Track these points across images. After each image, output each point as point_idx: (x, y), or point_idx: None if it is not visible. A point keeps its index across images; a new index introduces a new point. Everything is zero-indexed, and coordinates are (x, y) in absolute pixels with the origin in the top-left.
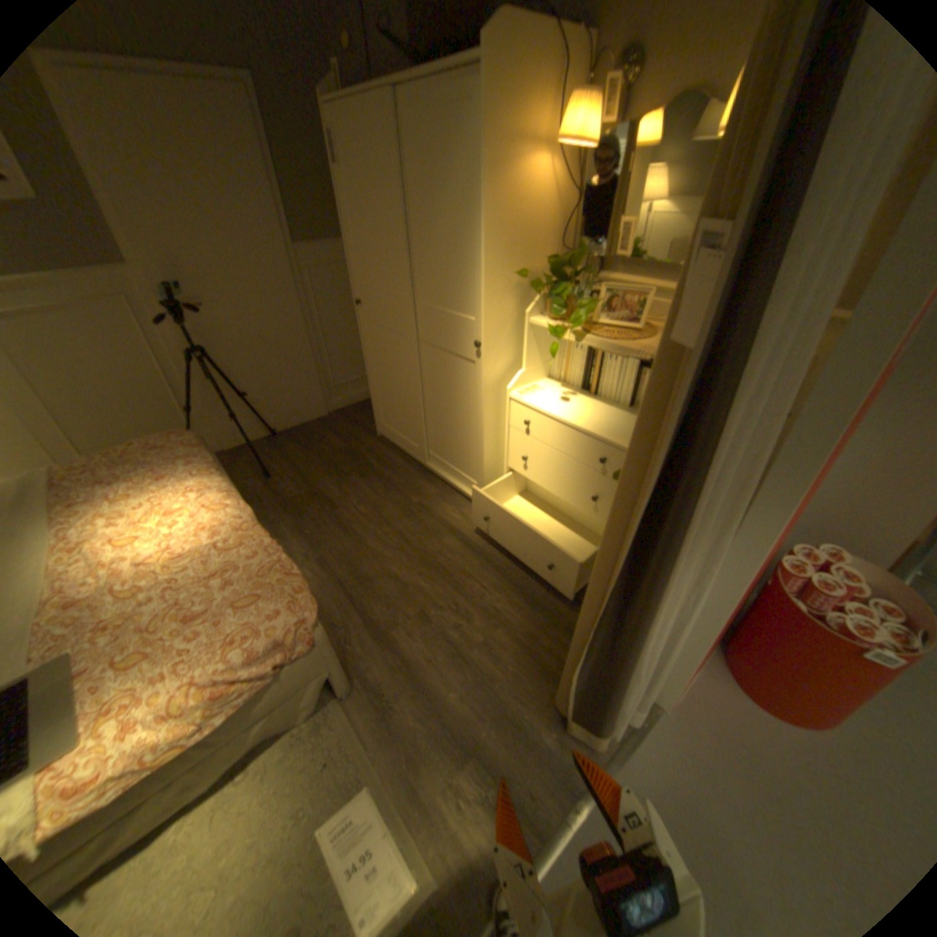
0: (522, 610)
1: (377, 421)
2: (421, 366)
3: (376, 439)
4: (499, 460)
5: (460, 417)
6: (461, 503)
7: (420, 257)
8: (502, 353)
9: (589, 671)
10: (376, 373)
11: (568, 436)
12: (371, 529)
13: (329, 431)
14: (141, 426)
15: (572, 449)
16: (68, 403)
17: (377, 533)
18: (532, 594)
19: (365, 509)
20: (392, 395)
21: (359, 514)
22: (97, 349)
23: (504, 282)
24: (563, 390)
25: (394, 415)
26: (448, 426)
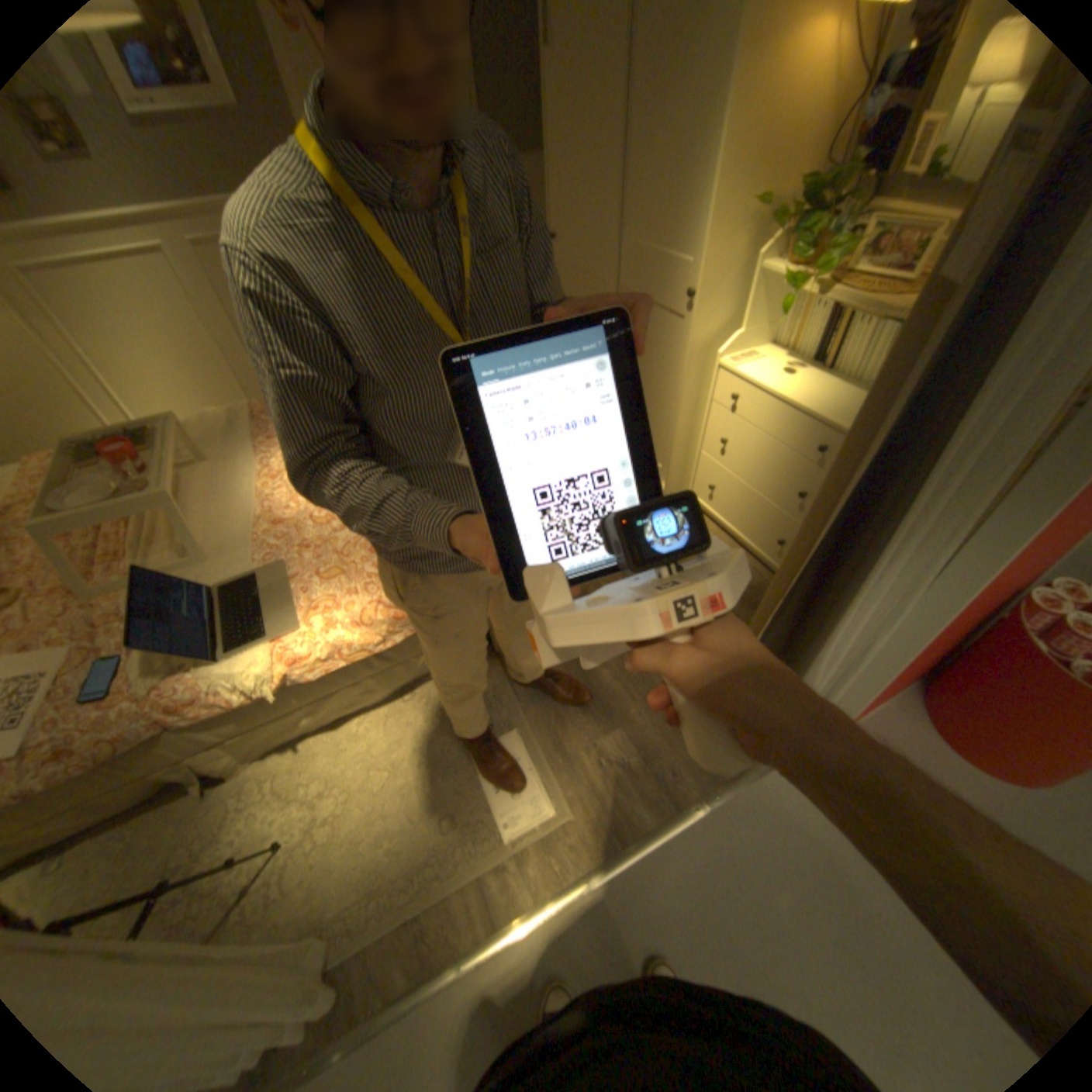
0: None
1: None
2: None
3: None
4: (692, 442)
5: (653, 386)
6: None
7: (635, 176)
8: (719, 306)
9: None
10: None
11: (784, 416)
12: None
13: None
14: None
15: (784, 433)
16: None
17: None
18: None
19: None
20: None
21: None
22: None
23: (738, 211)
24: (788, 359)
25: None
26: None
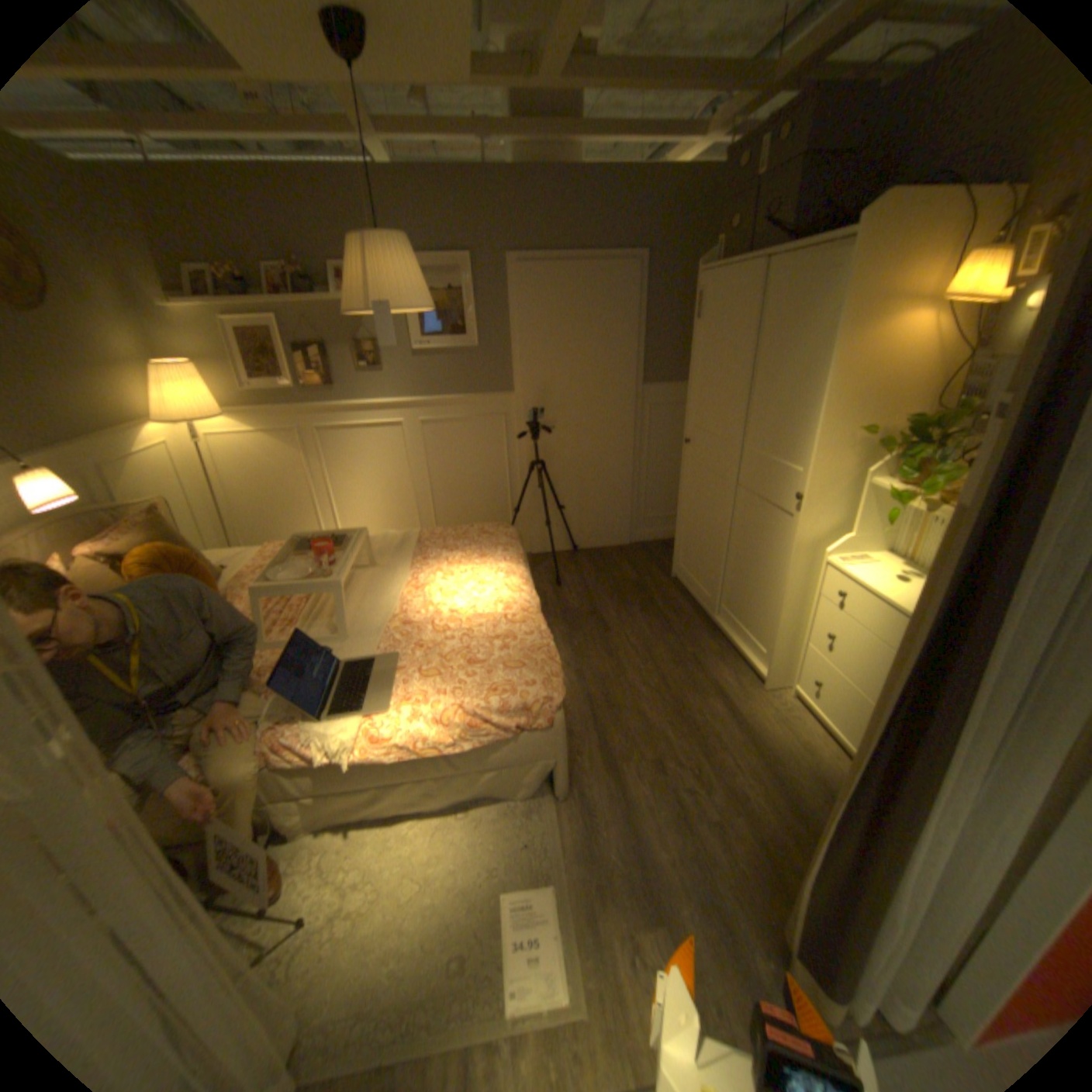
0: (778, 812)
1: (675, 561)
2: (734, 511)
3: (668, 579)
4: (800, 633)
5: (763, 572)
6: (741, 670)
7: (759, 404)
8: (829, 511)
9: (832, 892)
10: (687, 511)
11: (894, 621)
12: (634, 662)
13: (625, 559)
14: (480, 517)
15: (895, 639)
16: (443, 488)
17: (640, 668)
18: (798, 802)
19: (635, 642)
20: (696, 536)
21: (627, 644)
22: (474, 452)
23: (846, 436)
24: (905, 568)
25: (694, 558)
26: (749, 580)
